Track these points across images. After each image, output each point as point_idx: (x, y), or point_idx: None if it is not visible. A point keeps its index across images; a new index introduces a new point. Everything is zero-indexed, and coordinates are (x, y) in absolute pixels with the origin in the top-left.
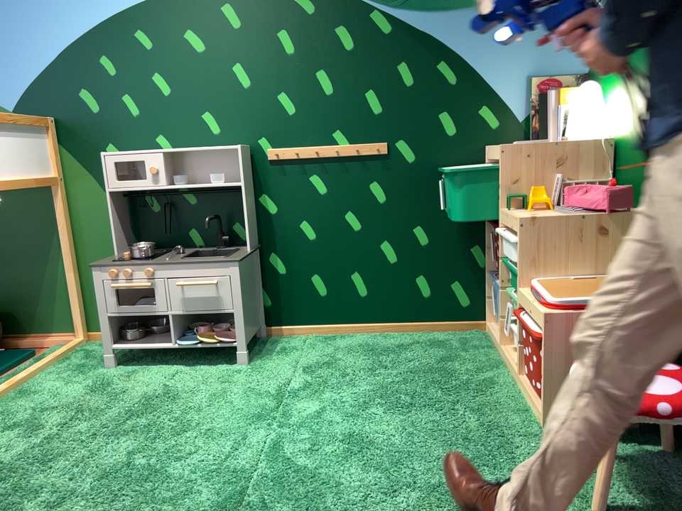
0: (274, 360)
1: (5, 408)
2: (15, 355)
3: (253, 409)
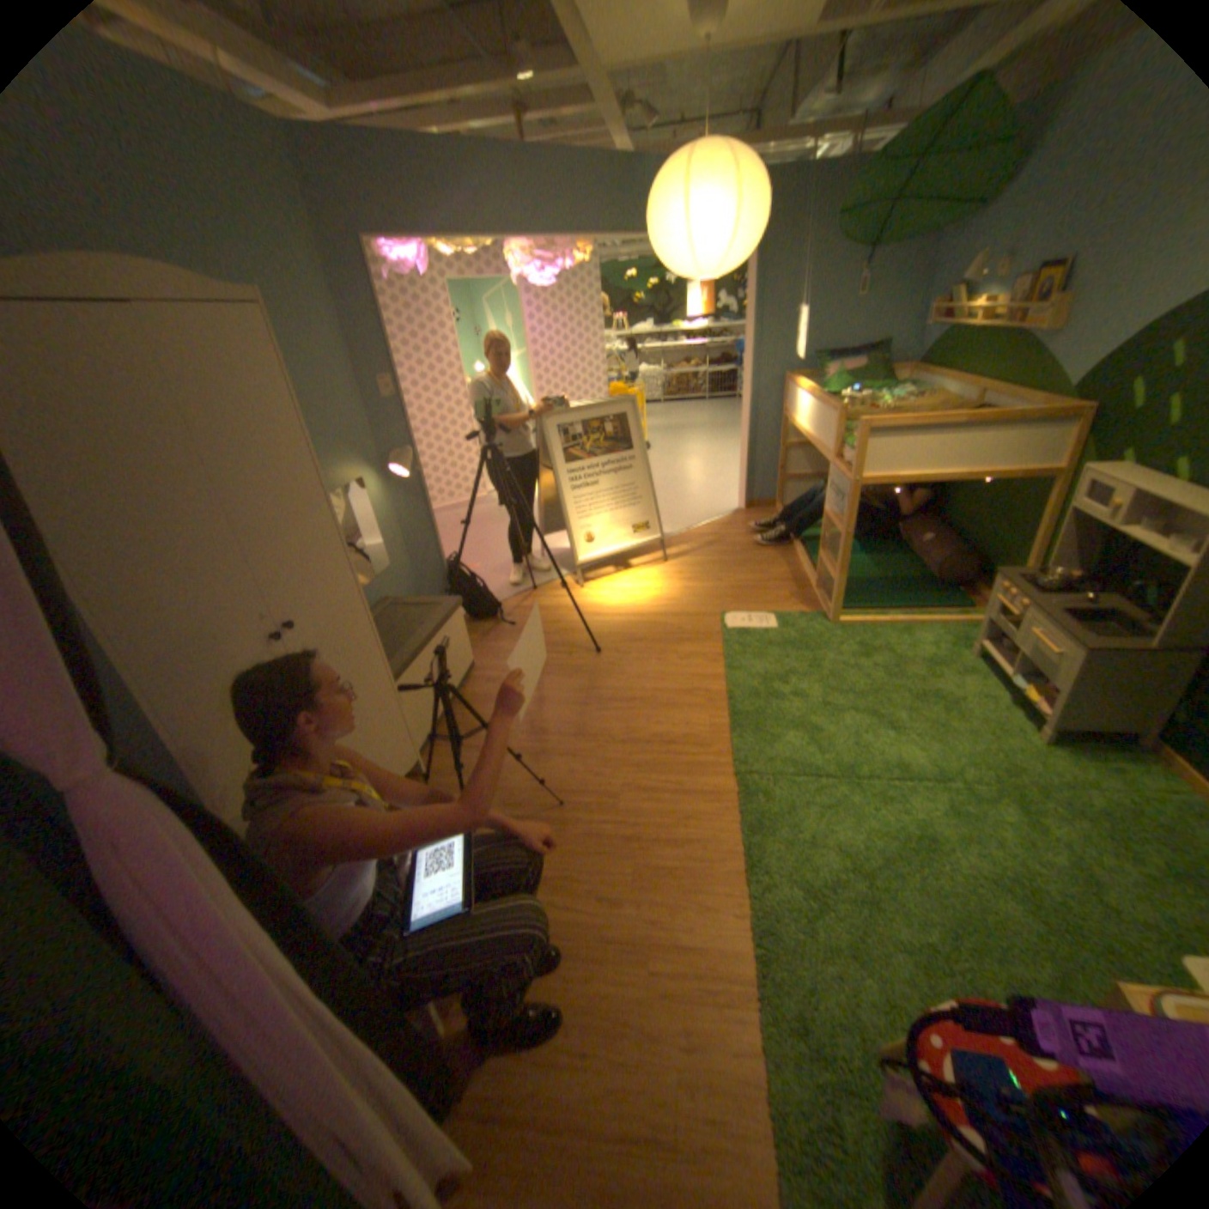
0: (1080, 769)
1: (882, 634)
2: (966, 600)
3: (951, 767)
